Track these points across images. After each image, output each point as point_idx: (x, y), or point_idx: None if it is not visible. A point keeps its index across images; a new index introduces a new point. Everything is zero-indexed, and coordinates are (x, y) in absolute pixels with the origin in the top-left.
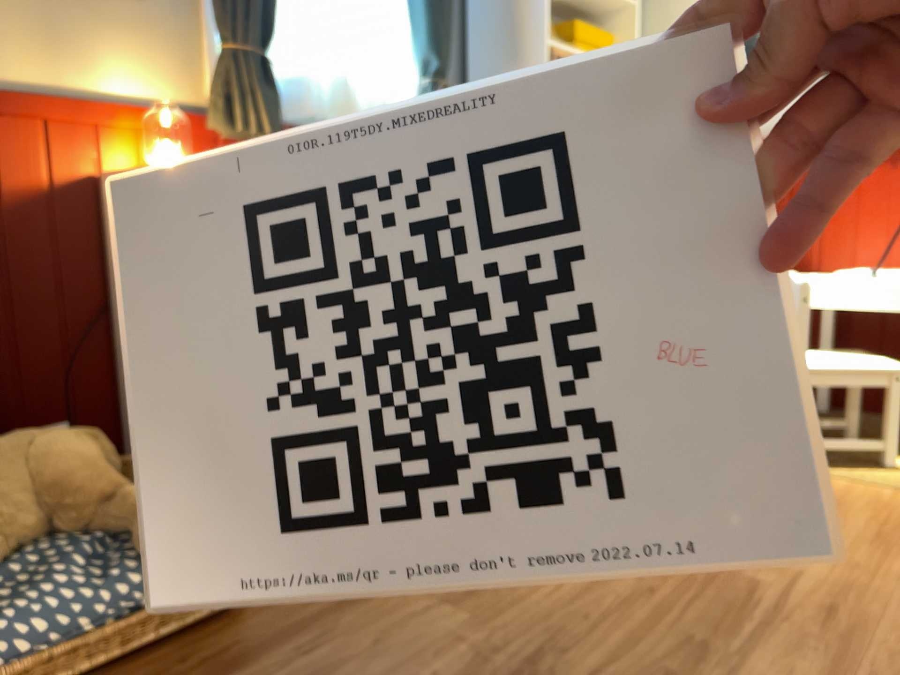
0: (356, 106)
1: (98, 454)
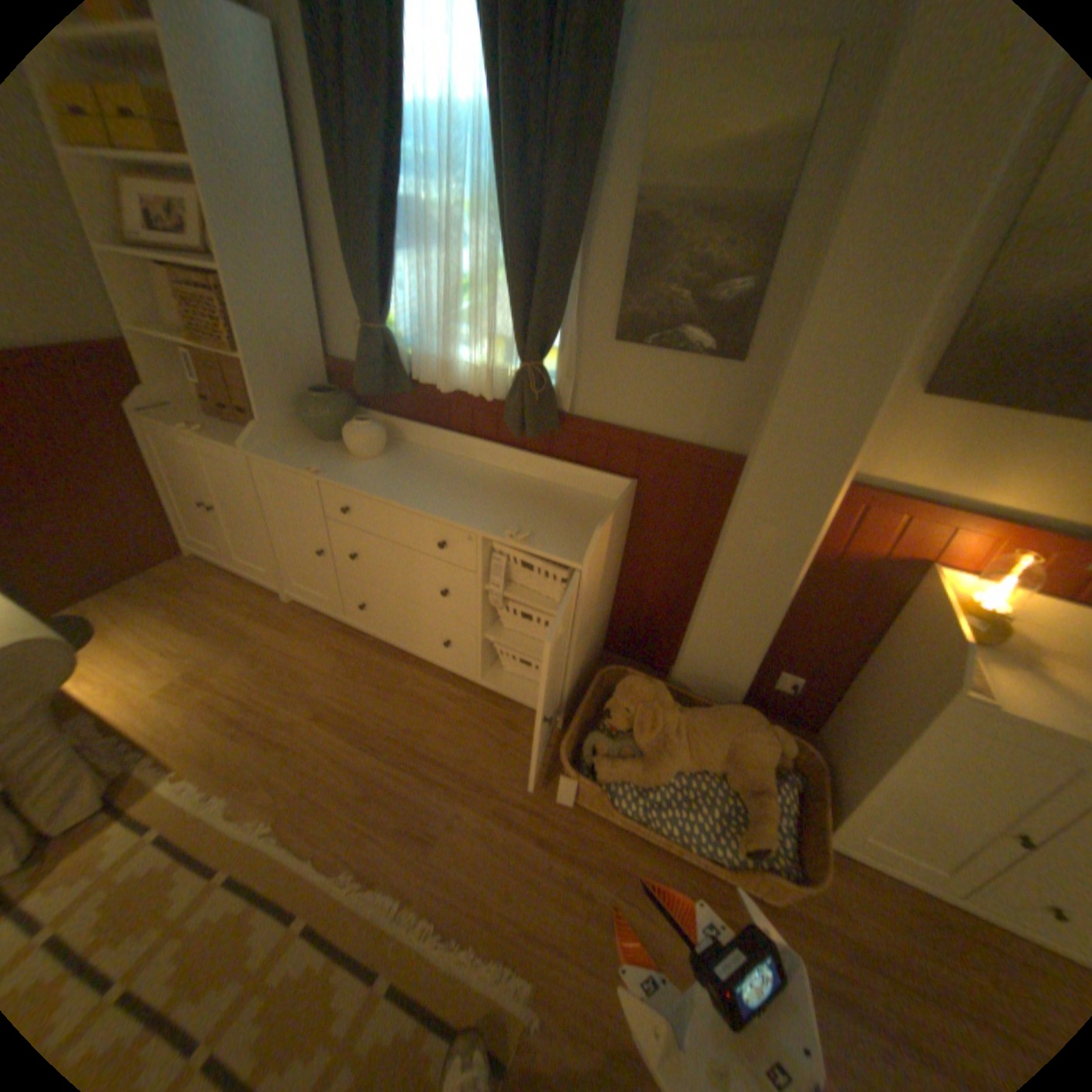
0: None
1: (780, 757)
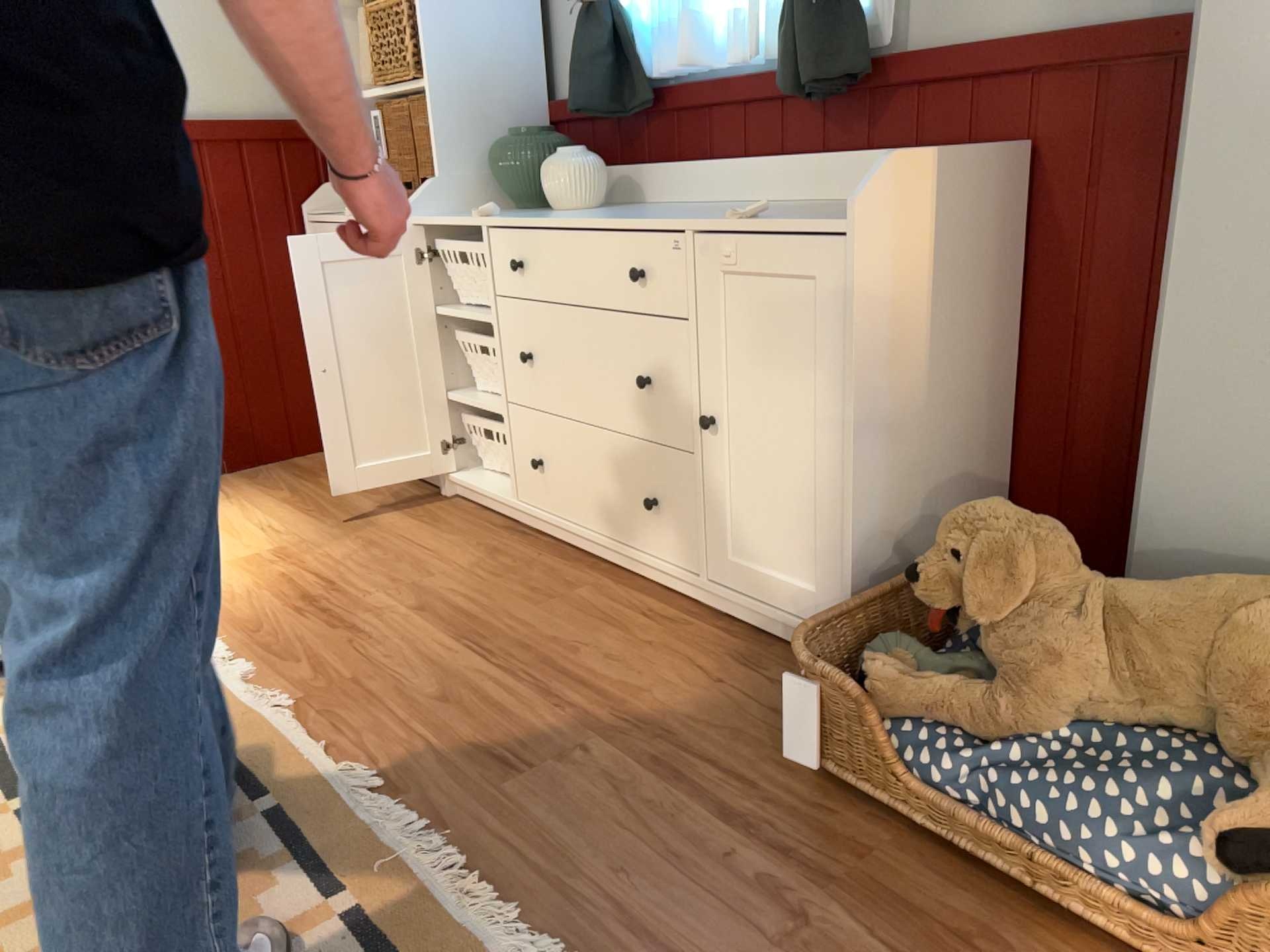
0: None
1: None
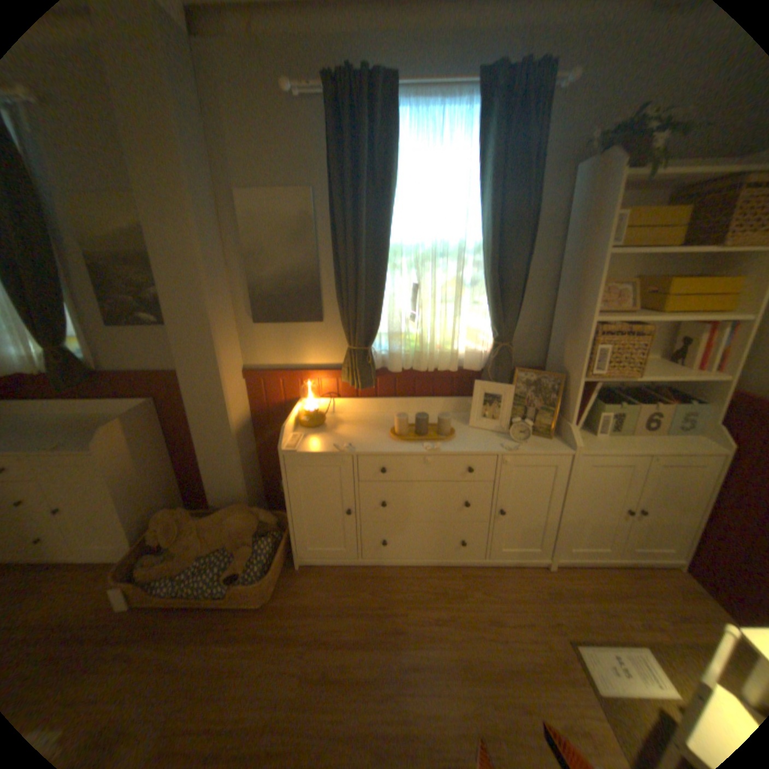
0: (441, 358)
1: (252, 524)
